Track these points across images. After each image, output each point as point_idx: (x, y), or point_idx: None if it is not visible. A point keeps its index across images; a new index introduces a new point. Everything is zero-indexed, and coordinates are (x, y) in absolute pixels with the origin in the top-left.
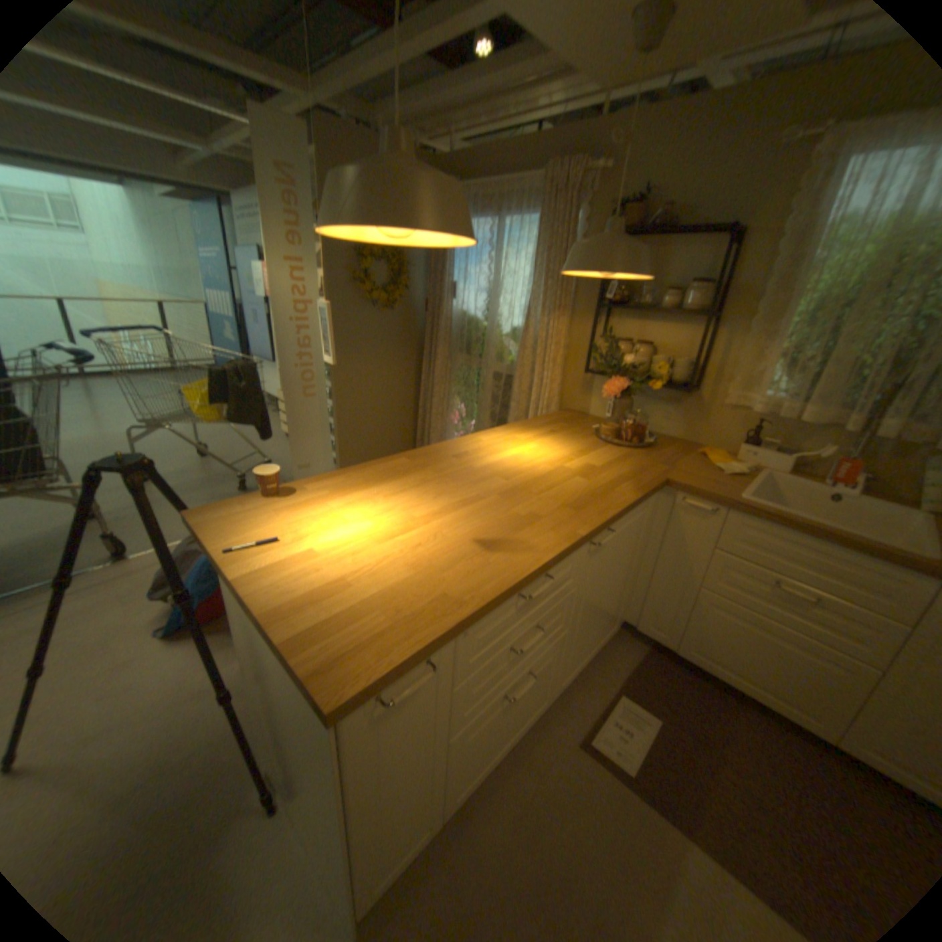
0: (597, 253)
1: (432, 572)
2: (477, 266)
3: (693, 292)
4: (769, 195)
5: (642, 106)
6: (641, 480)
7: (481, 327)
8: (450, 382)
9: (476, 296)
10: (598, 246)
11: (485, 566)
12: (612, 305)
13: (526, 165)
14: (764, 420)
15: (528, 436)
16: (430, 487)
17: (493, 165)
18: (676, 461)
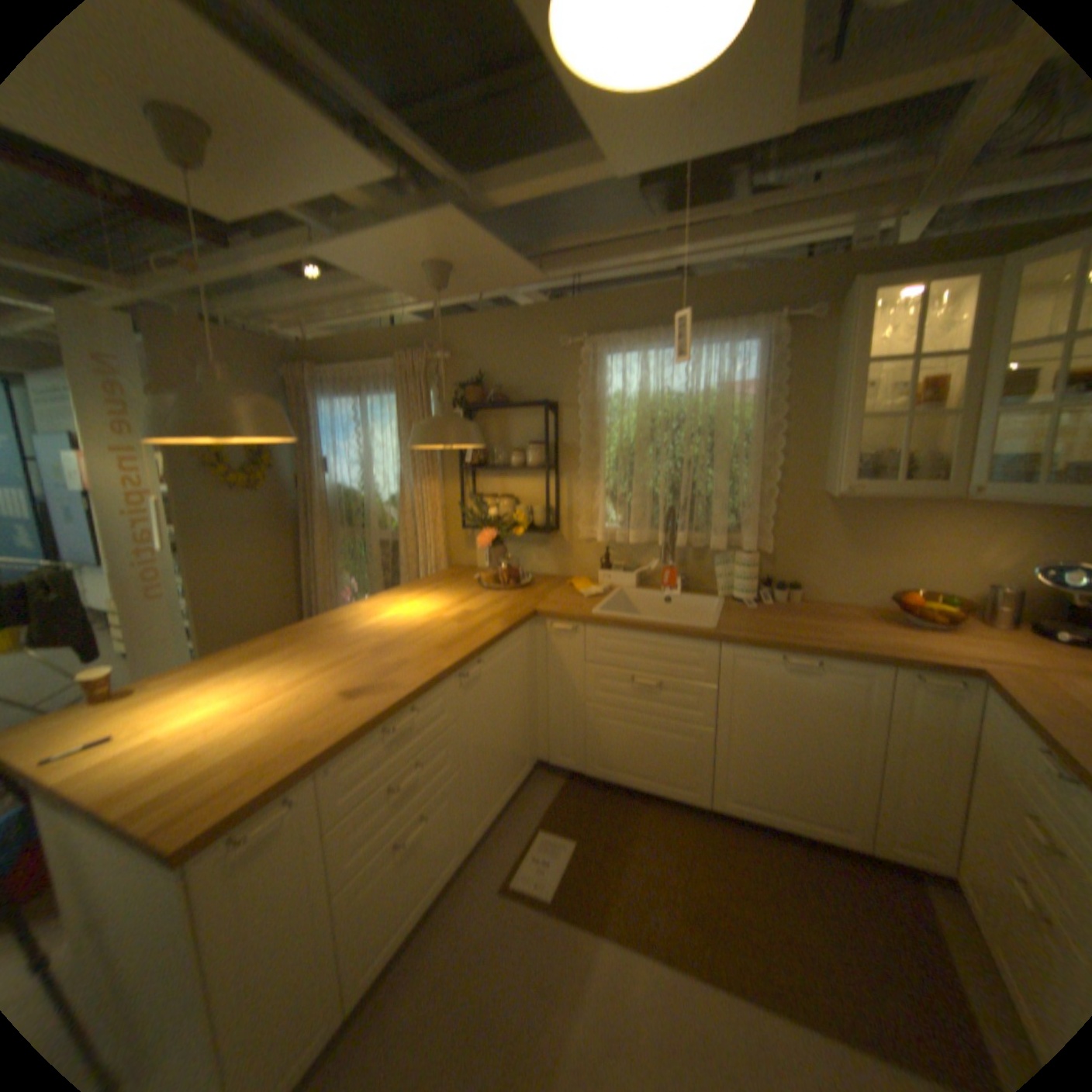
0: (430, 435)
1: (290, 730)
2: (345, 444)
3: (529, 455)
4: (564, 382)
5: (462, 317)
6: (510, 617)
7: (359, 500)
8: (334, 560)
9: (350, 472)
10: (430, 429)
11: (344, 714)
12: (474, 470)
13: (377, 357)
14: (608, 549)
15: (411, 598)
16: (296, 662)
17: (347, 356)
18: (546, 596)
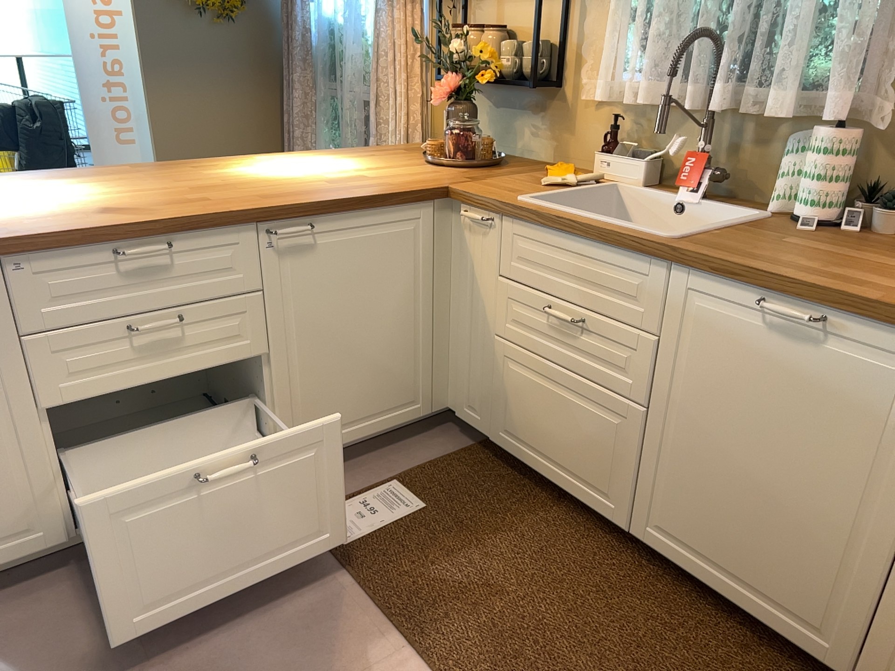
0: None
1: (18, 220)
2: None
3: None
4: None
5: None
6: (403, 186)
7: (343, 39)
8: (317, 124)
9: None
10: None
11: (79, 220)
12: None
13: None
14: (617, 118)
15: (325, 158)
16: (119, 182)
17: None
18: (492, 176)
